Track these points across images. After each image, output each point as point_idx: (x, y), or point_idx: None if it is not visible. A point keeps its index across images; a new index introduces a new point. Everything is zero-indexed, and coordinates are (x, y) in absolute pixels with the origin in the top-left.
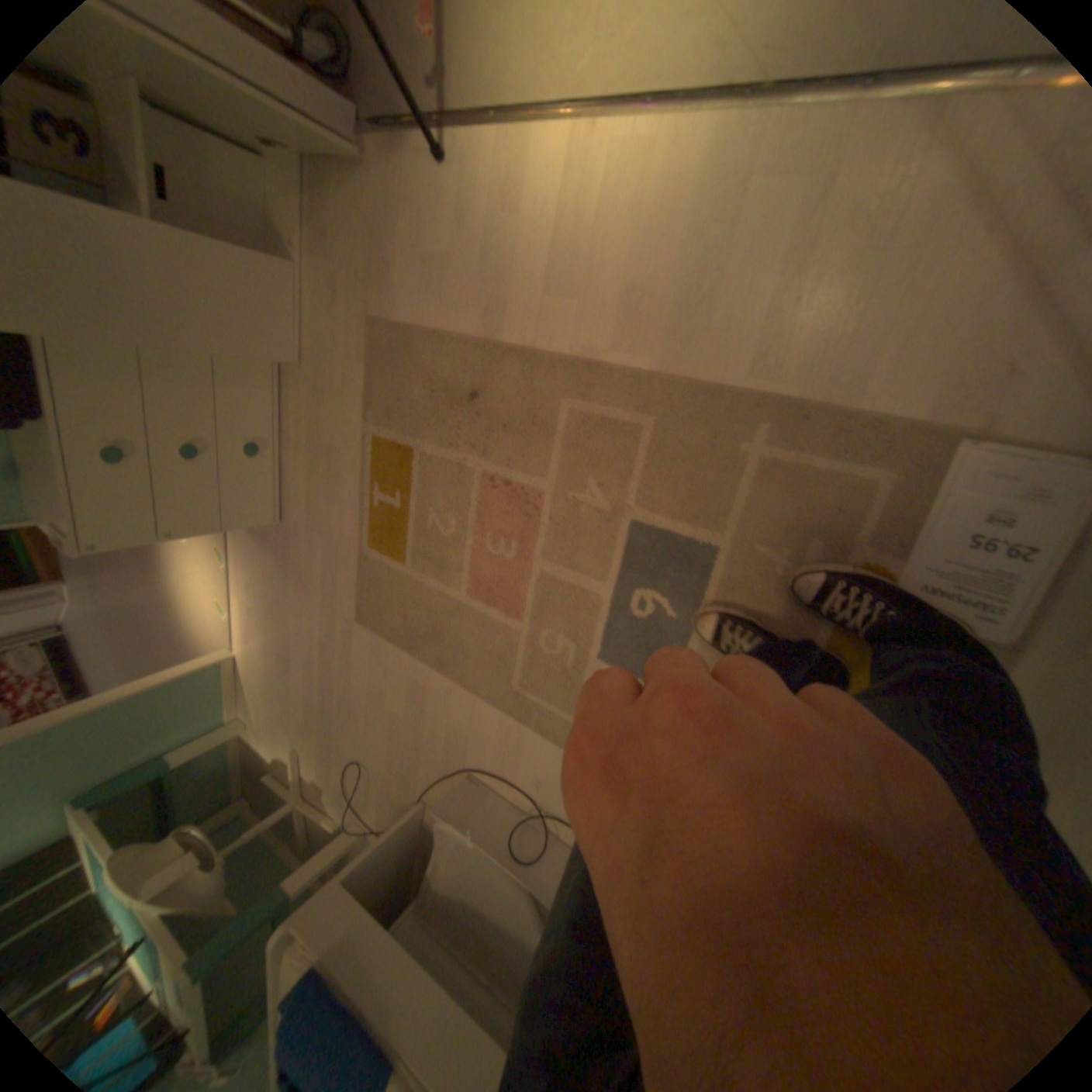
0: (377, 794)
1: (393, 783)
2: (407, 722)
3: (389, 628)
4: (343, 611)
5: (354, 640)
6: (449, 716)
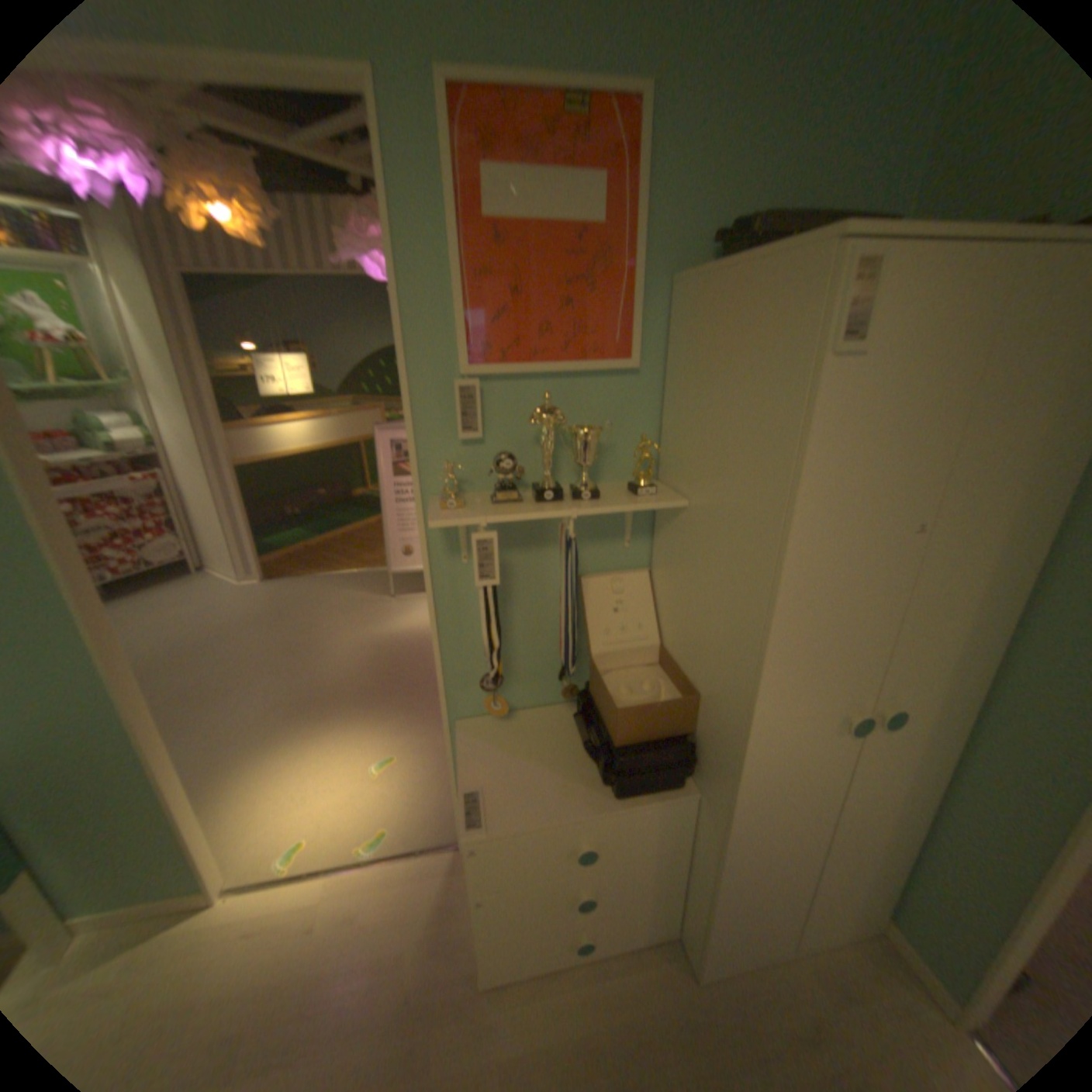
0: None
1: None
2: None
3: None
4: None
5: None
6: None
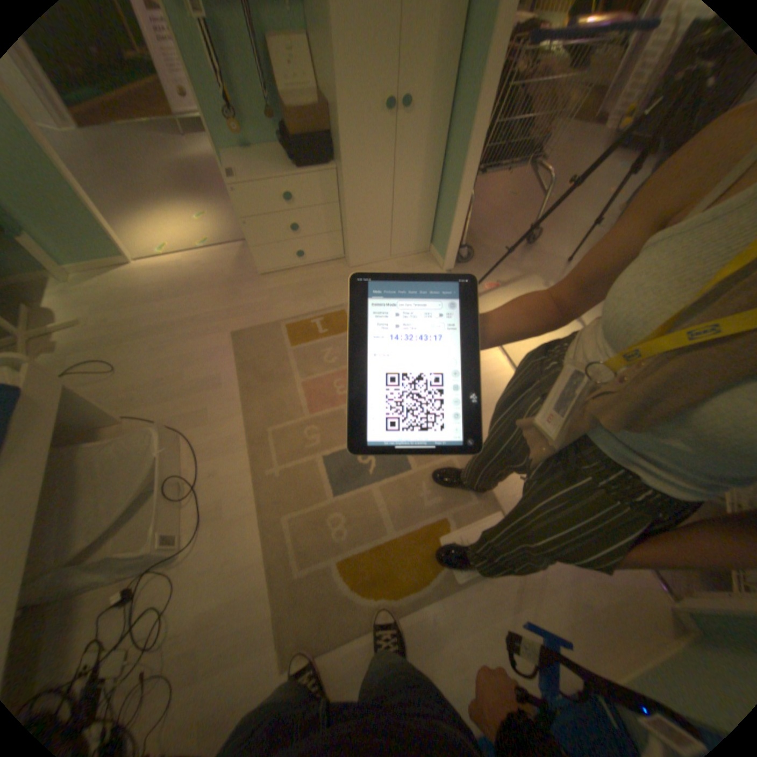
0: (92, 393)
1: (117, 399)
2: (182, 388)
3: (243, 354)
4: (230, 325)
5: (216, 338)
6: (211, 408)
